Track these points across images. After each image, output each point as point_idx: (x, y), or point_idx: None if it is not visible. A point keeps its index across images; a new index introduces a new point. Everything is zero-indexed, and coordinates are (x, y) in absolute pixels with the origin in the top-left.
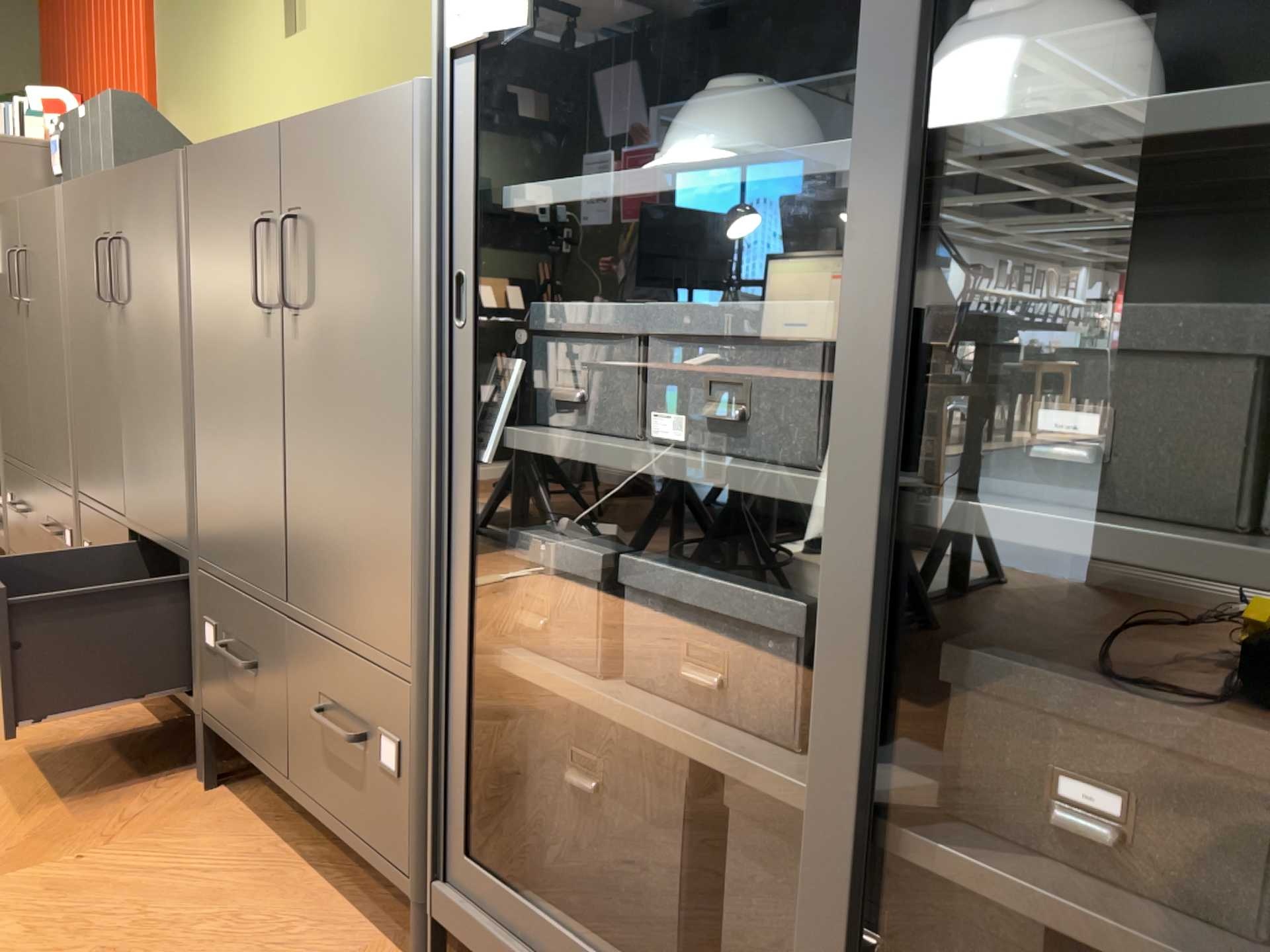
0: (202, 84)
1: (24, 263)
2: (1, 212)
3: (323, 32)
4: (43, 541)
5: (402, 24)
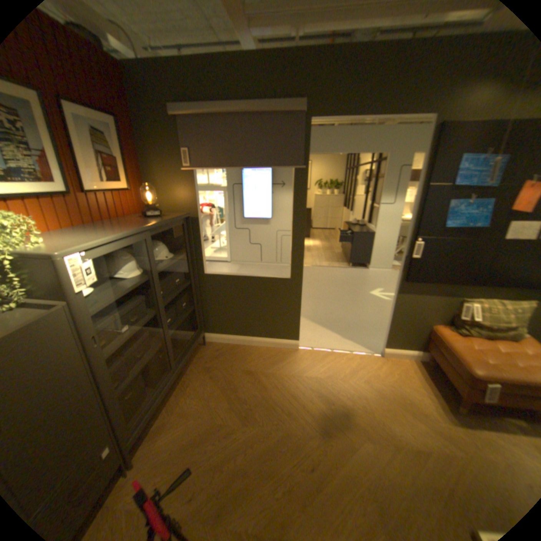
0: None
1: None
2: None
3: None
4: None
5: None
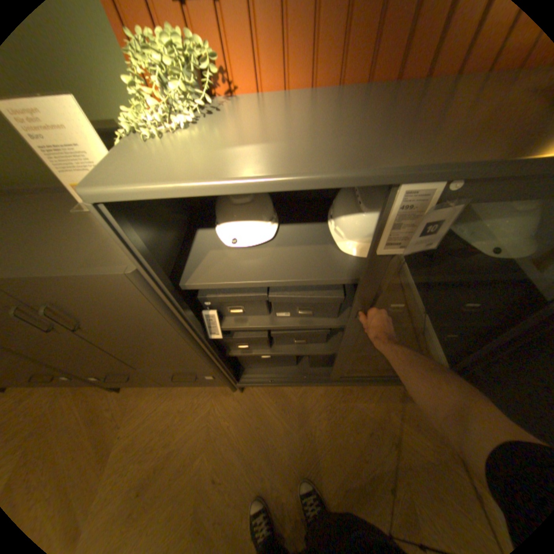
0: None
1: None
2: None
3: None
4: None
5: None
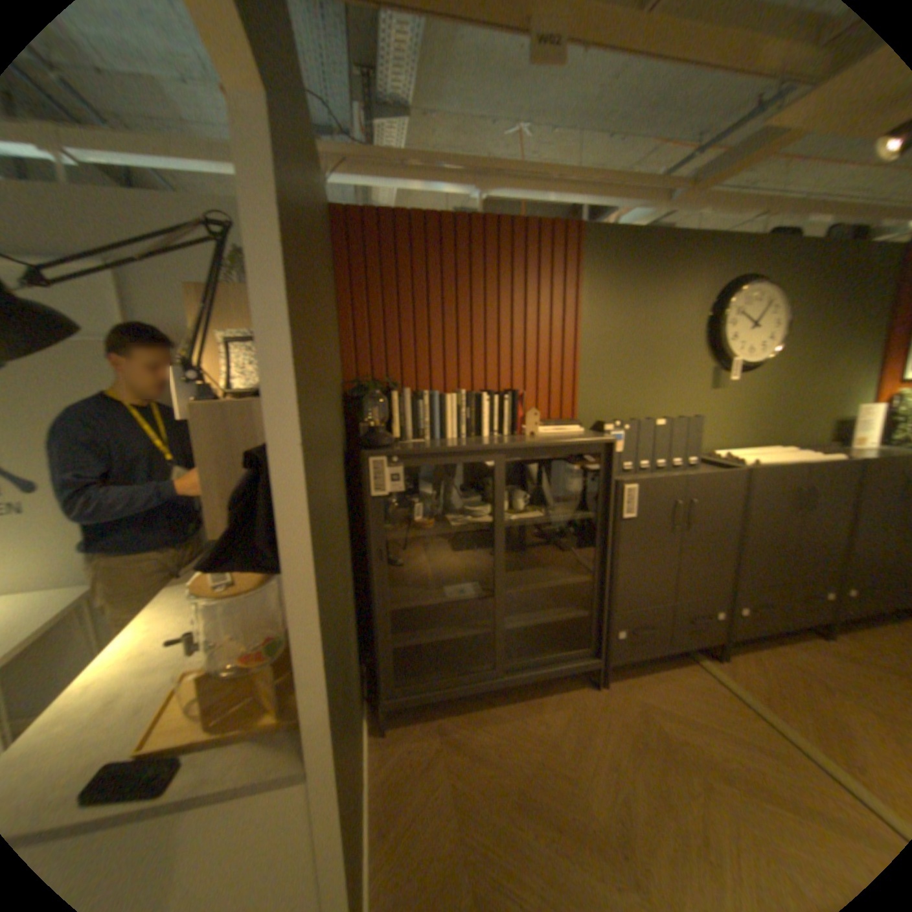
0: (632, 395)
1: (693, 506)
2: (651, 482)
3: (738, 391)
4: (679, 634)
5: (781, 397)
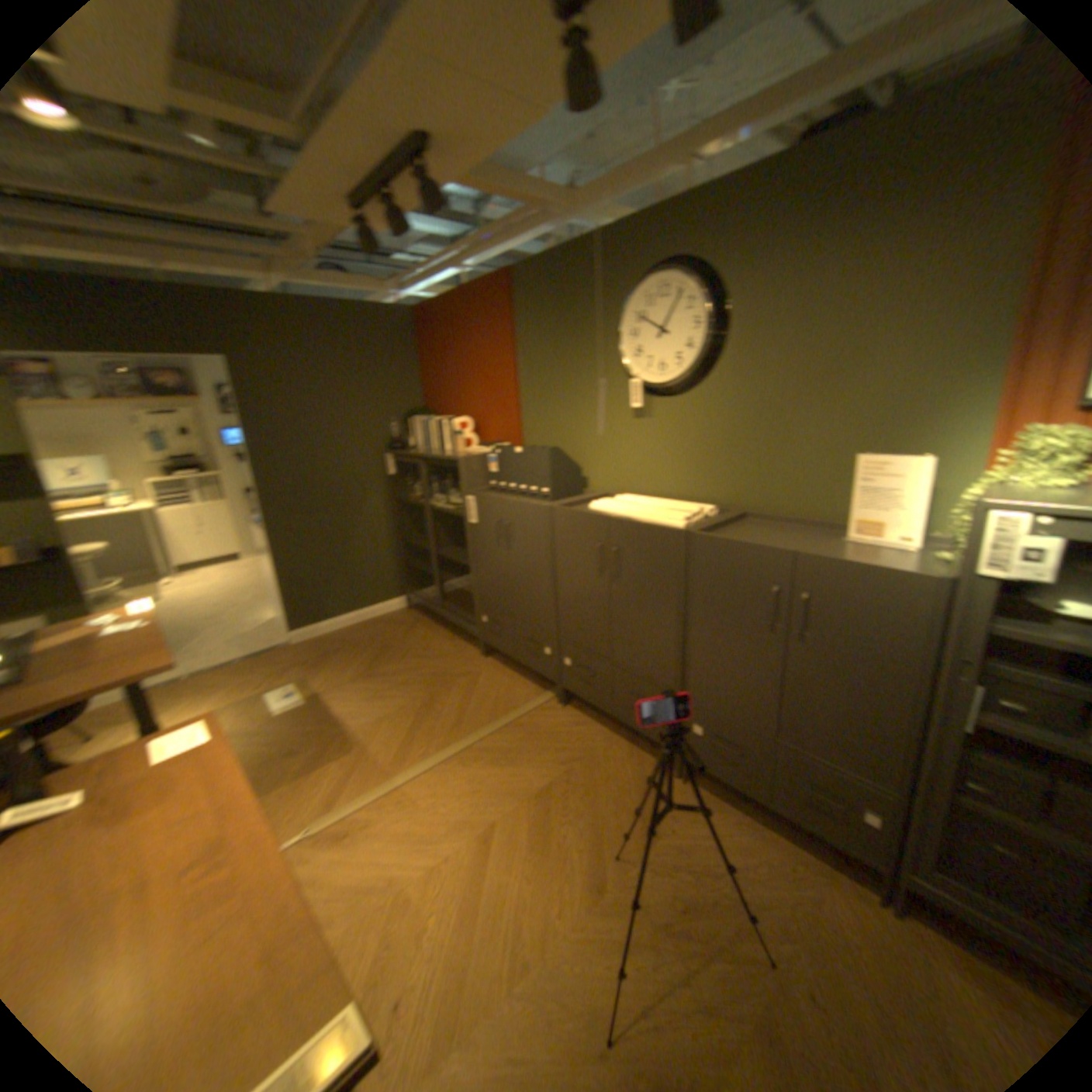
0: (558, 423)
1: (507, 528)
2: (480, 498)
3: (665, 421)
4: (518, 645)
5: (735, 432)
